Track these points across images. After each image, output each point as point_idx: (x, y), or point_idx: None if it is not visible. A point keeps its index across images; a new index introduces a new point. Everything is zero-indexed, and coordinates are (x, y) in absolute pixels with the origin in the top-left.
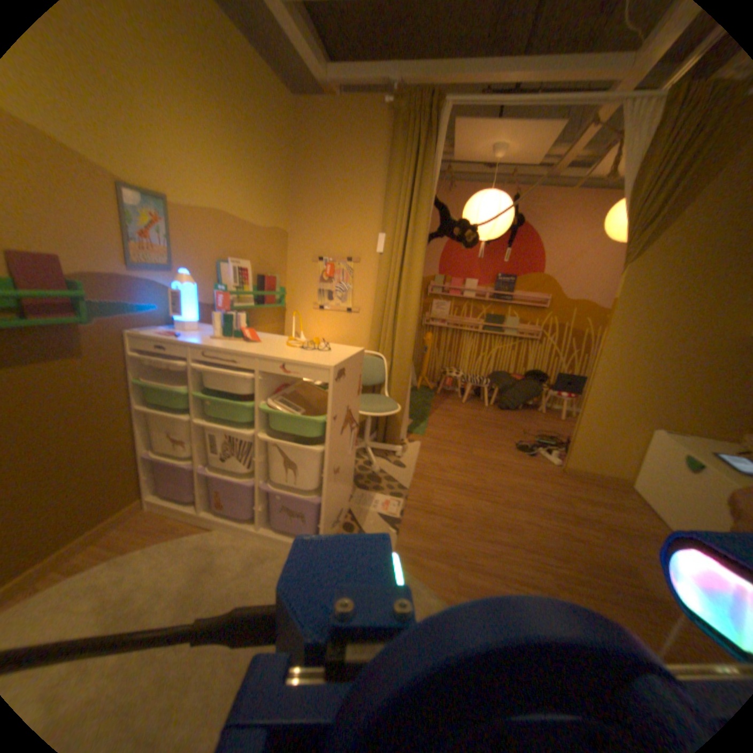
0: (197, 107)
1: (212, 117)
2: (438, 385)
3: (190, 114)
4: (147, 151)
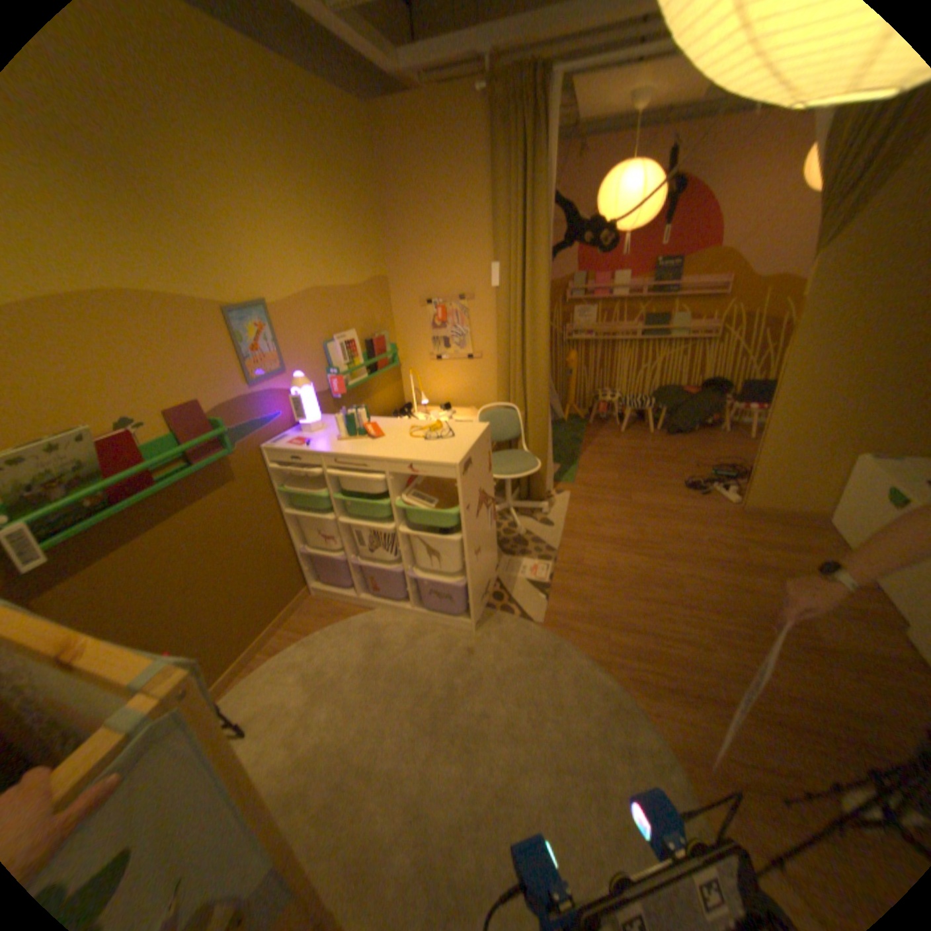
0: (268, 184)
1: (284, 187)
2: (590, 412)
3: (263, 197)
4: (236, 261)
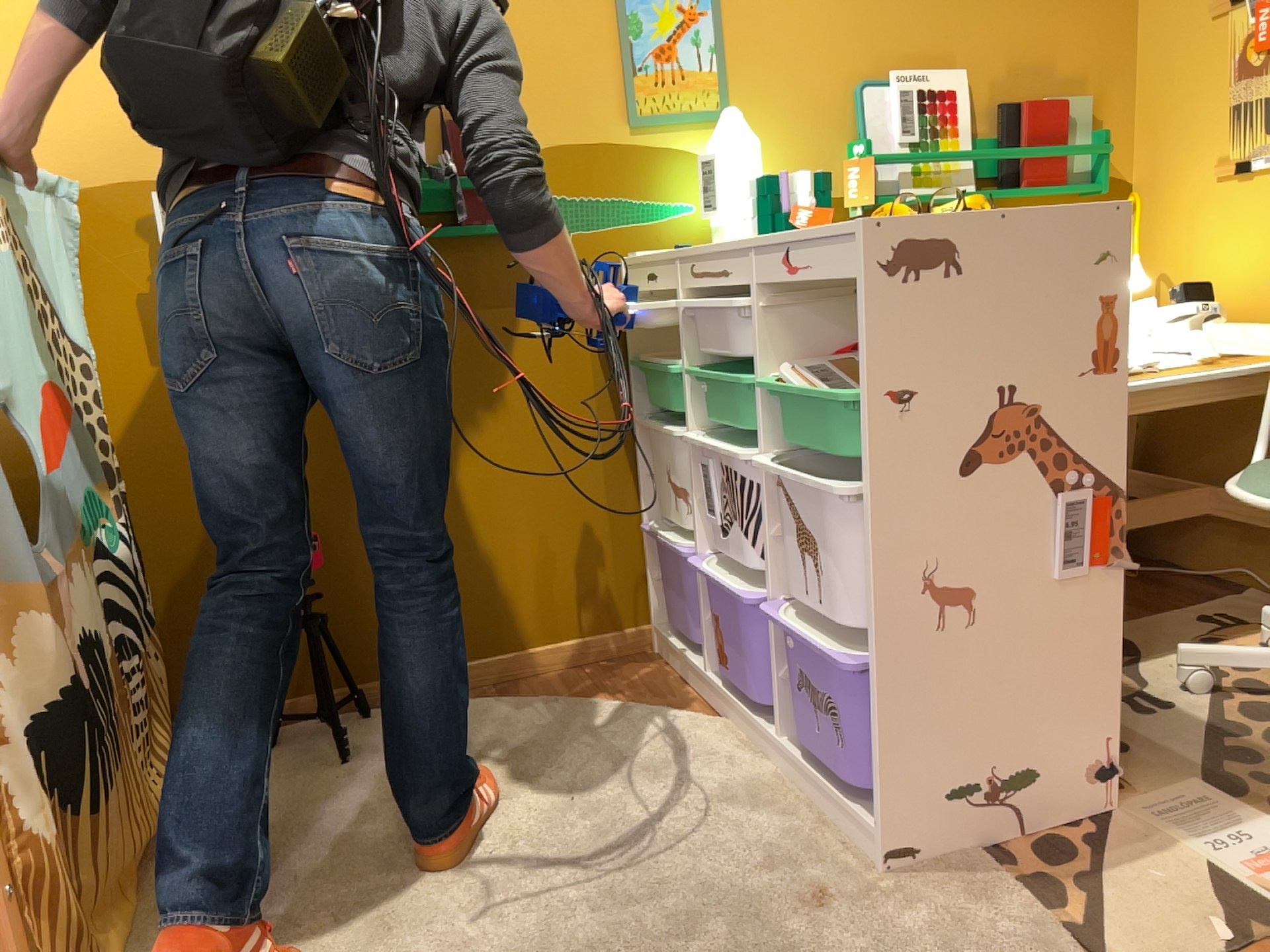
0: None
1: None
2: None
3: None
4: None
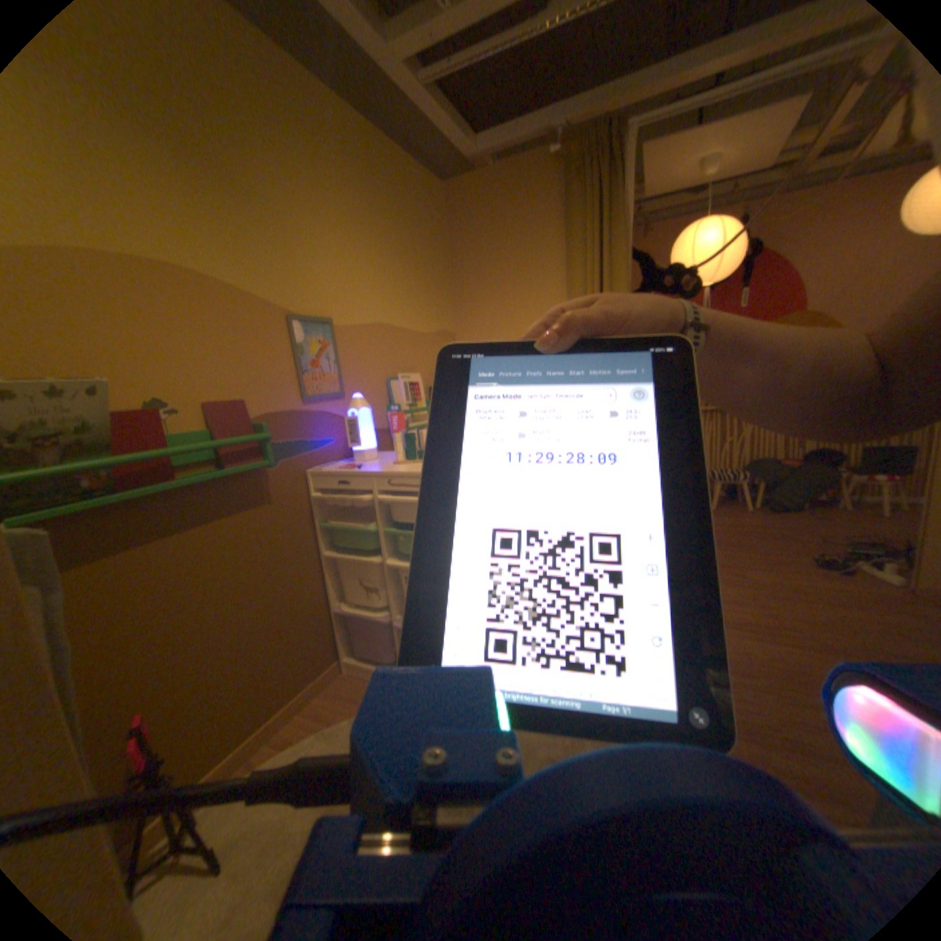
0: (350, 218)
1: (364, 225)
2: None
3: (344, 227)
4: (308, 276)
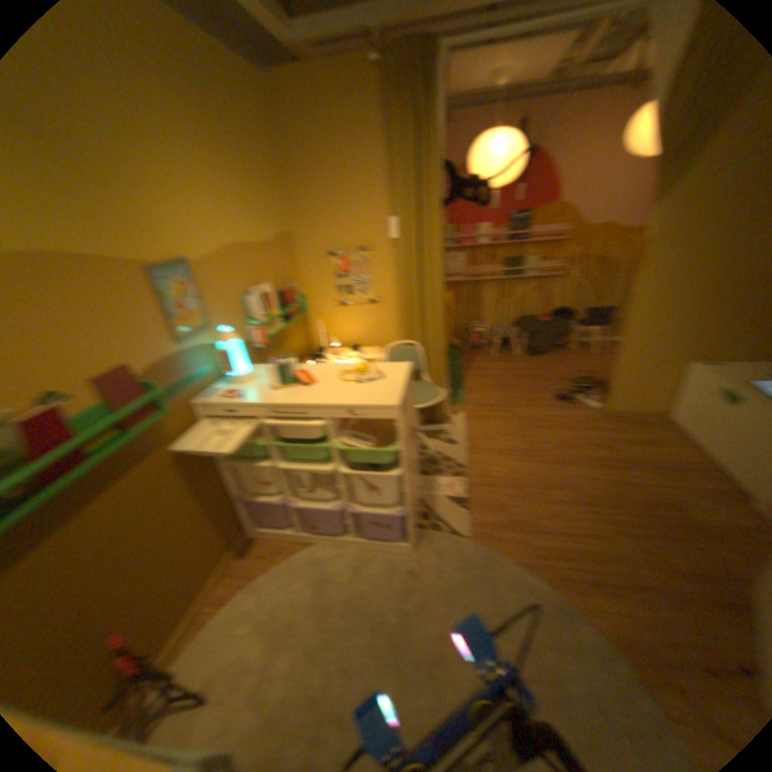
0: (177, 140)
1: (192, 144)
2: (463, 341)
3: (173, 152)
4: (150, 217)
